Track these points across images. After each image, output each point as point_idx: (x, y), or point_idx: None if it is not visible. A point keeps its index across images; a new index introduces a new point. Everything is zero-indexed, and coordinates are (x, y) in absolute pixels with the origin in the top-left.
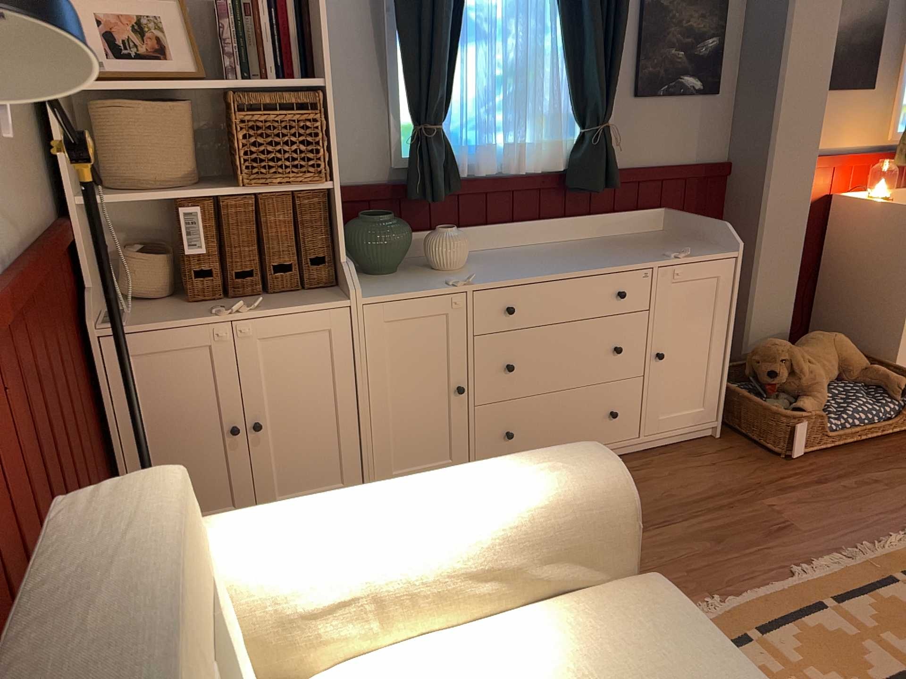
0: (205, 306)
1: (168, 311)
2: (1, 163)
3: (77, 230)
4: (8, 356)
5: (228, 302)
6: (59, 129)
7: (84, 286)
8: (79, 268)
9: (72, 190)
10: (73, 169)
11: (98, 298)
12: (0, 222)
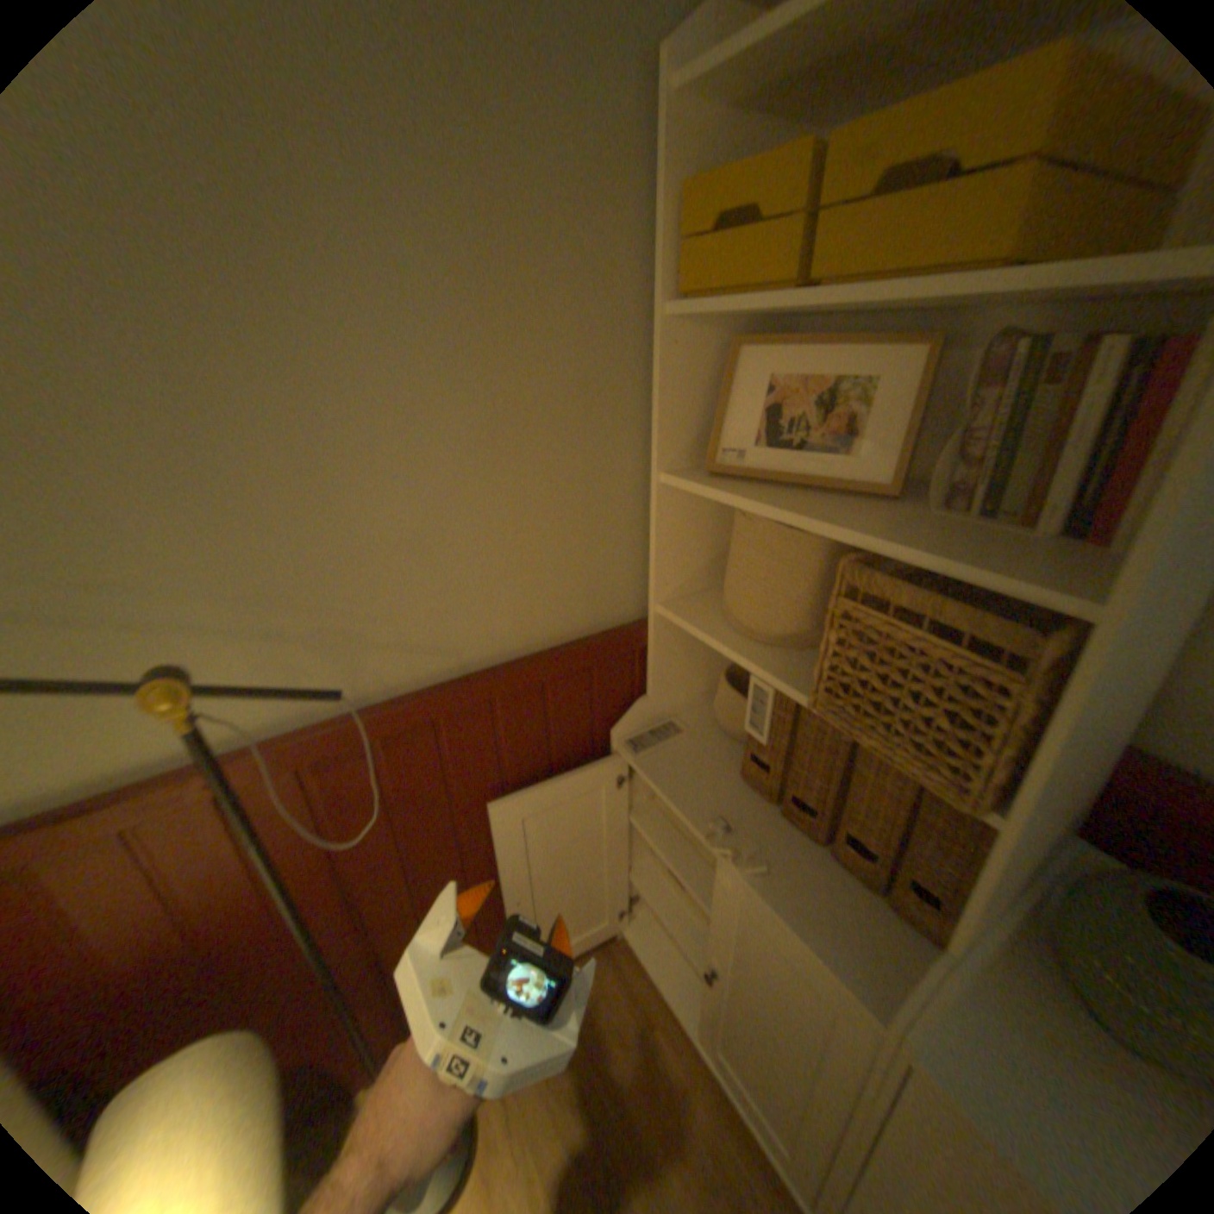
0: (746, 798)
1: (710, 770)
2: (456, 585)
3: (657, 633)
4: (307, 793)
5: (776, 818)
6: (666, 522)
7: (652, 688)
8: (652, 669)
9: (663, 592)
10: (690, 564)
11: (675, 702)
12: (404, 654)
